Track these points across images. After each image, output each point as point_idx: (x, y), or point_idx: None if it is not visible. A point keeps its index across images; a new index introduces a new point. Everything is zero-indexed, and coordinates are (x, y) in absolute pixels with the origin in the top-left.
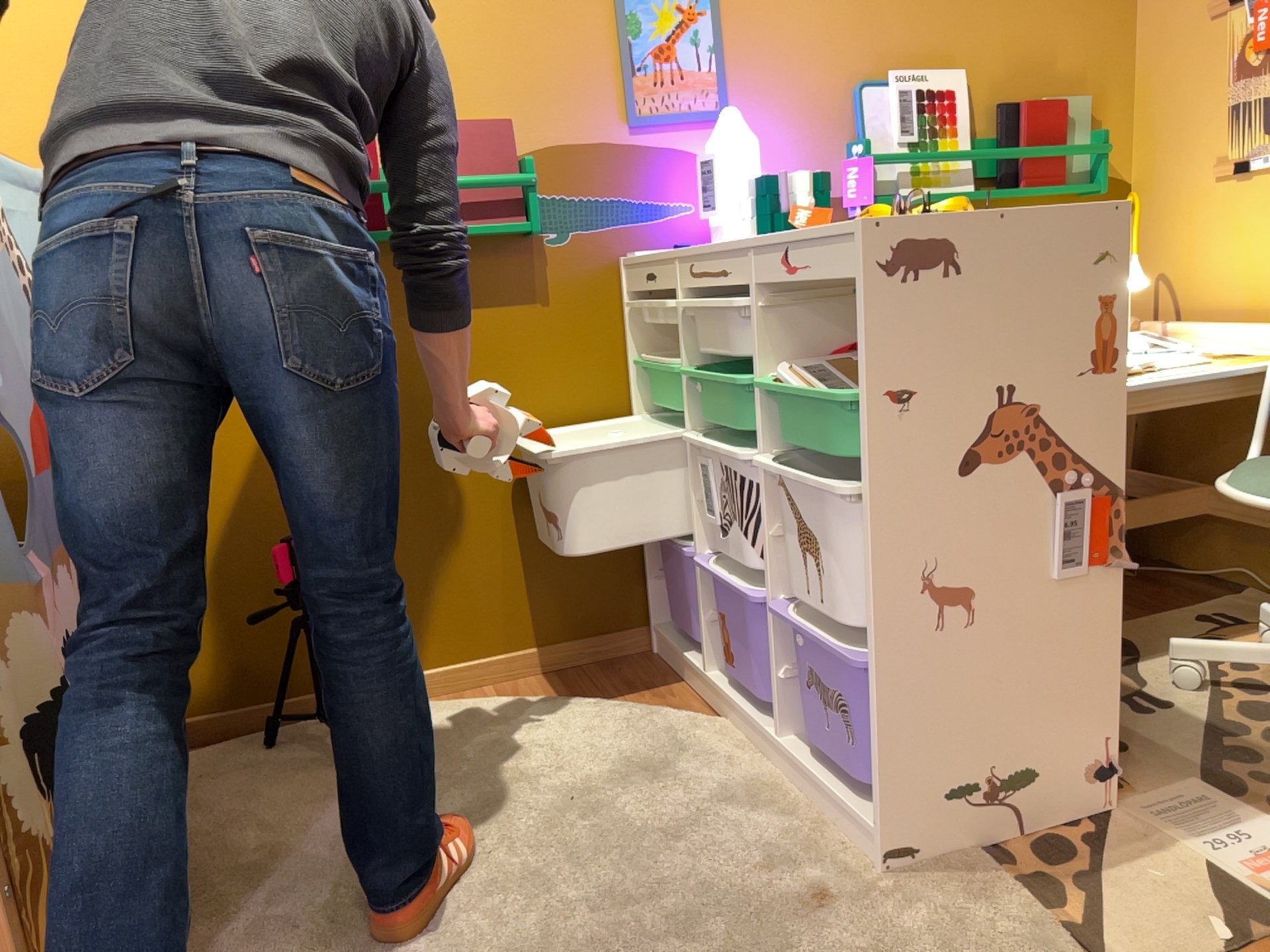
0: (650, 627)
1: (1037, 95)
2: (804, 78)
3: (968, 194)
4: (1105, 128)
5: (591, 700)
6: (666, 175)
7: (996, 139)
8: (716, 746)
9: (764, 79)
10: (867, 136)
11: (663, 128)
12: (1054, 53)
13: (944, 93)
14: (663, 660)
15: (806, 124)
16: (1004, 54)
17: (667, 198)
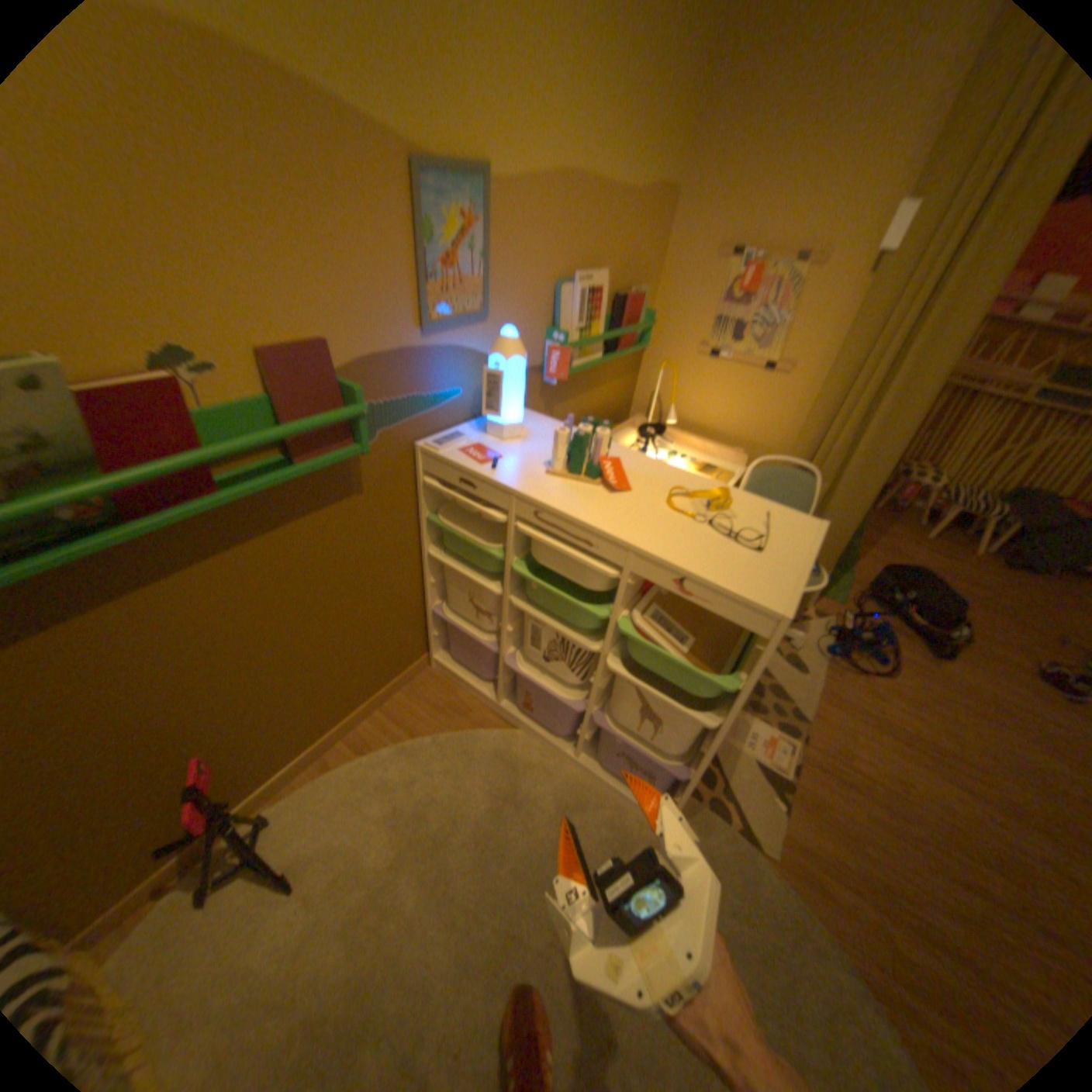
0: (428, 655)
1: (629, 284)
2: (532, 279)
3: (602, 361)
4: (647, 303)
5: (425, 734)
6: (446, 371)
7: (612, 318)
8: (529, 756)
9: (510, 281)
10: (561, 325)
11: (446, 331)
12: (640, 255)
13: (599, 290)
14: (444, 676)
15: (529, 316)
16: (623, 256)
17: (446, 389)
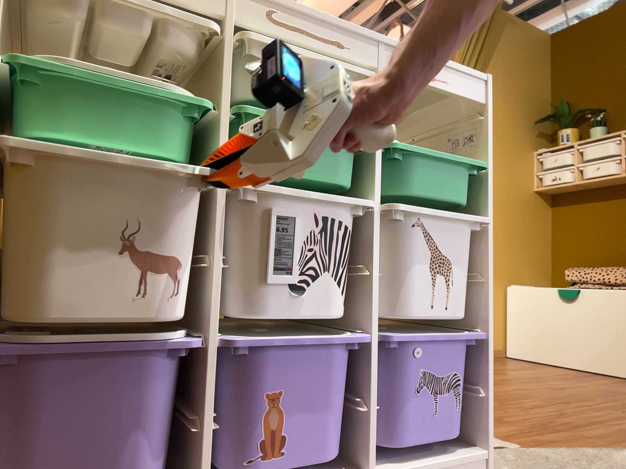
0: None
1: None
2: None
3: None
4: None
5: None
6: None
7: None
8: None
9: None
10: None
11: None
12: None
13: None
14: None
15: None
16: None
17: None
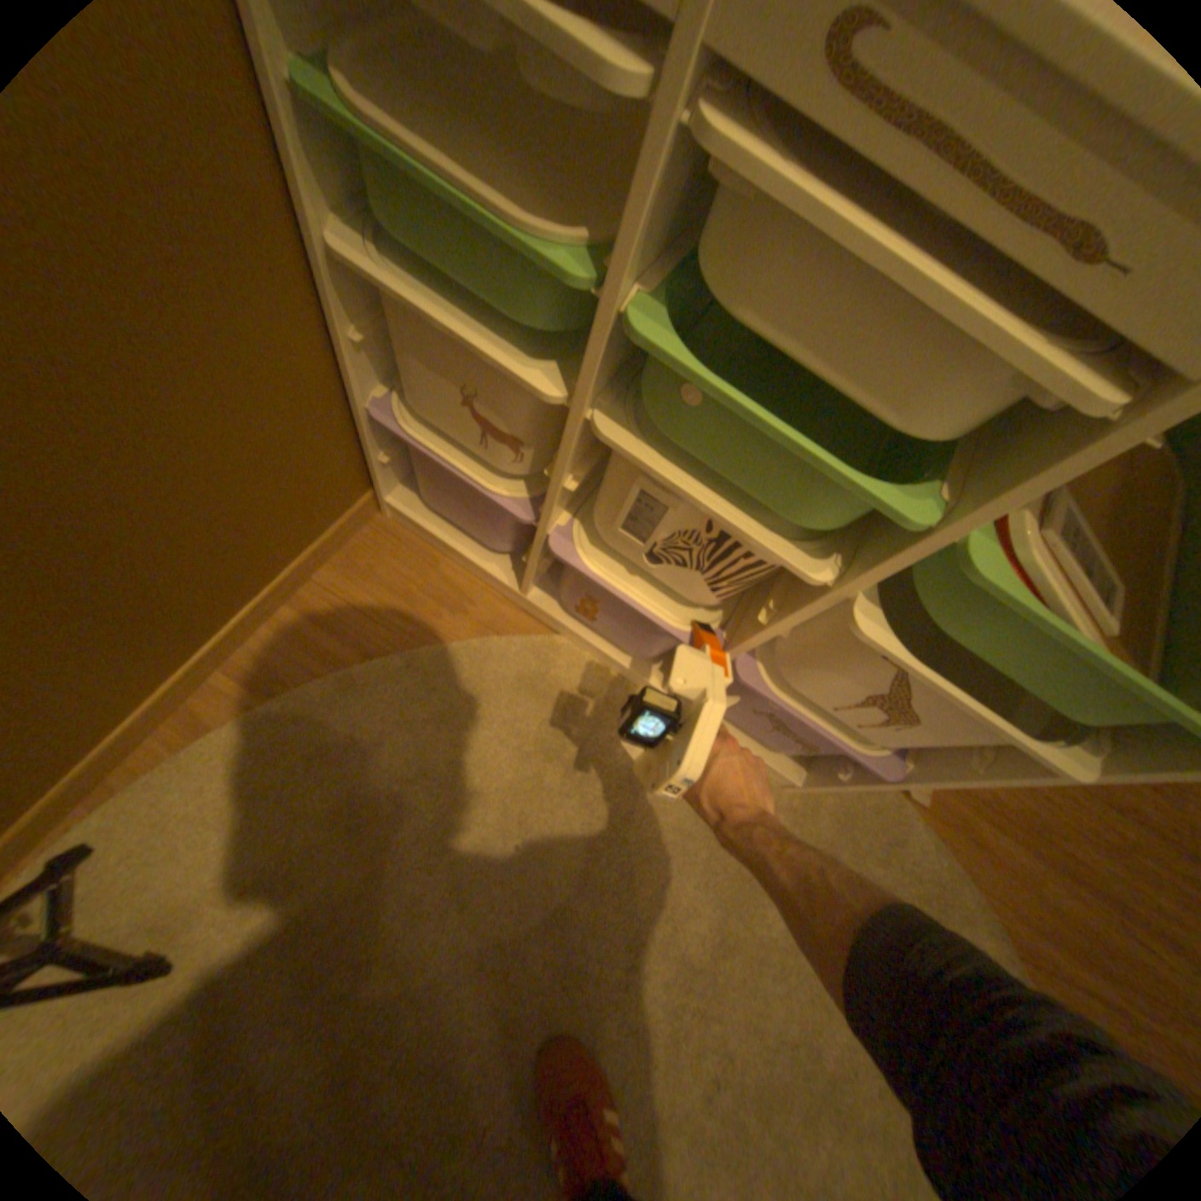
0: (373, 492)
1: None
2: None
3: None
4: None
5: (389, 648)
6: None
7: None
8: (581, 680)
9: None
10: None
11: None
12: None
13: None
14: (412, 532)
15: None
16: None
17: None
